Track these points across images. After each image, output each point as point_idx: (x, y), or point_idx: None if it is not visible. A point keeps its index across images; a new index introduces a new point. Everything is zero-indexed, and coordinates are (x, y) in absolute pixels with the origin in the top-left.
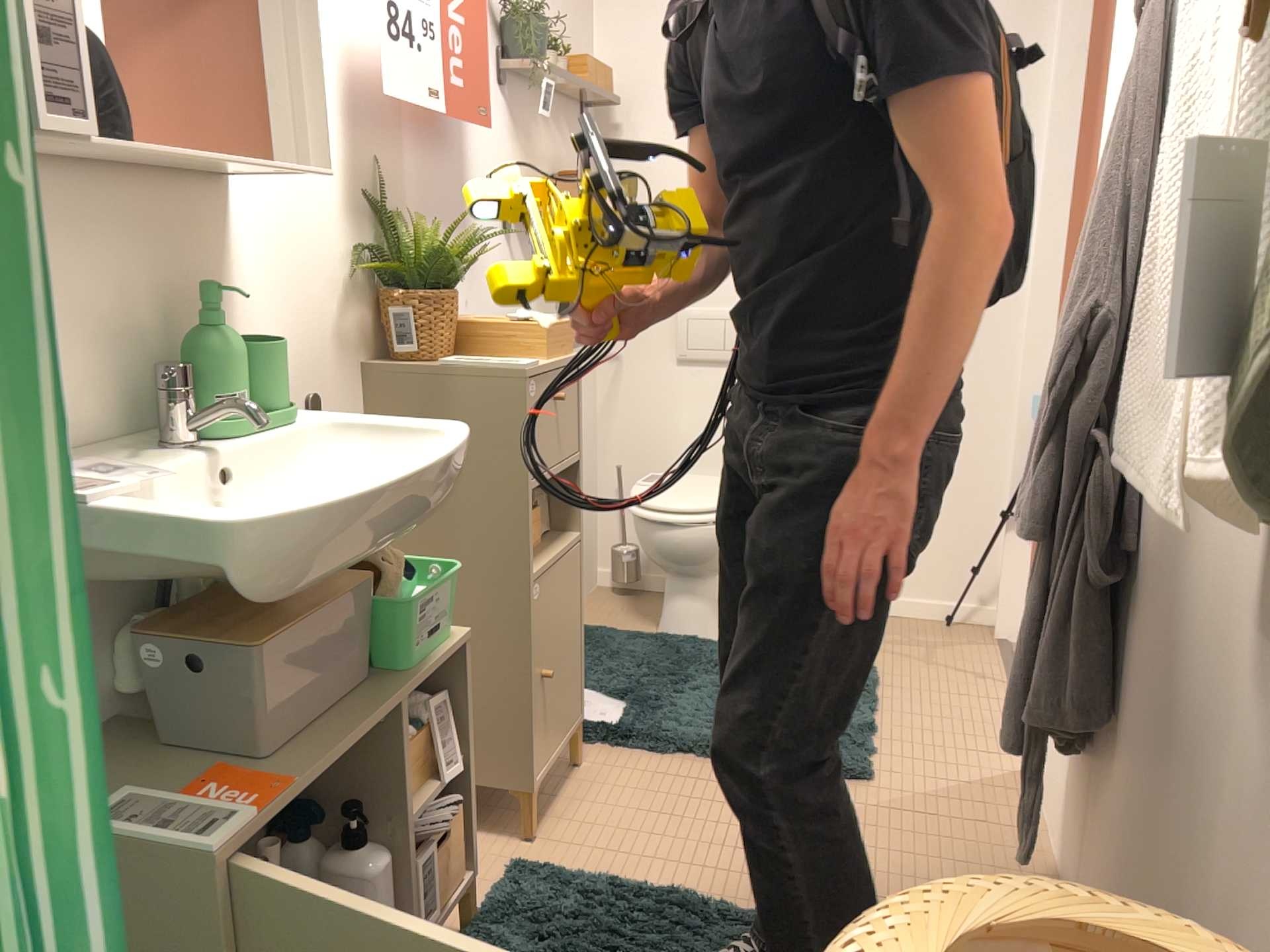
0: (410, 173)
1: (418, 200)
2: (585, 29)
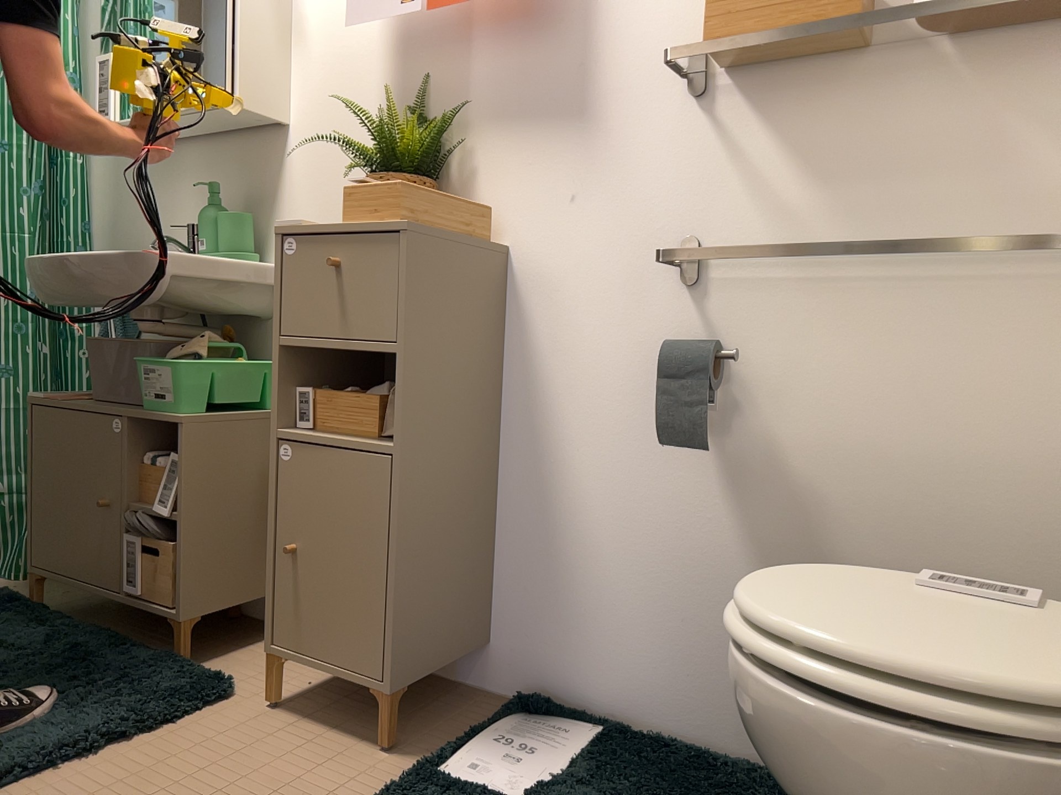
0: (474, 77)
1: (484, 99)
2: None
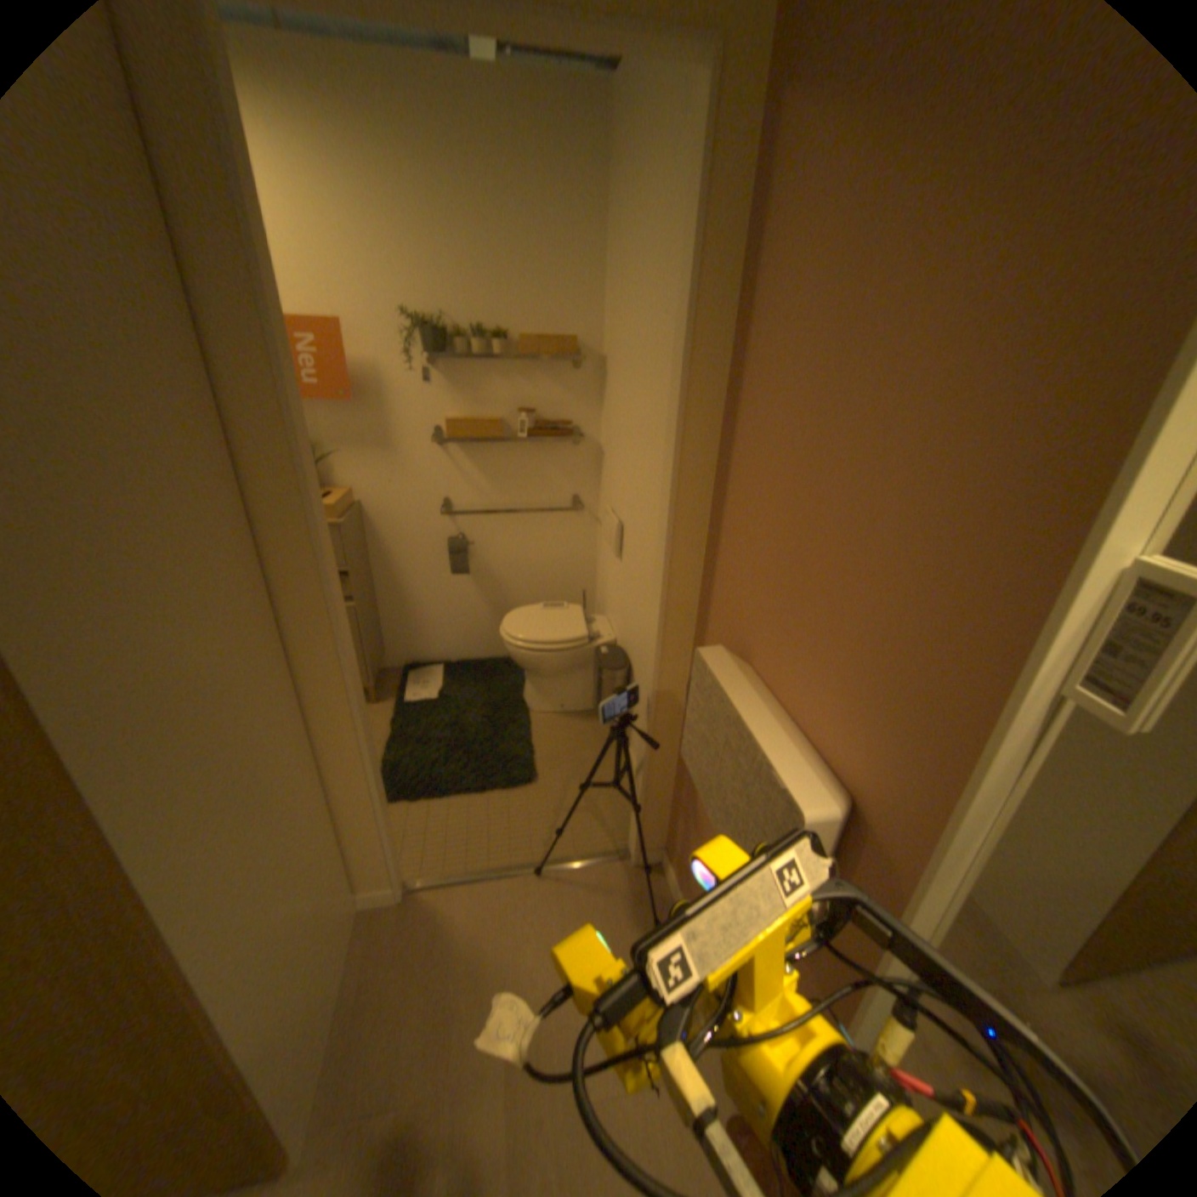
0: (321, 421)
1: (330, 433)
2: (587, 302)
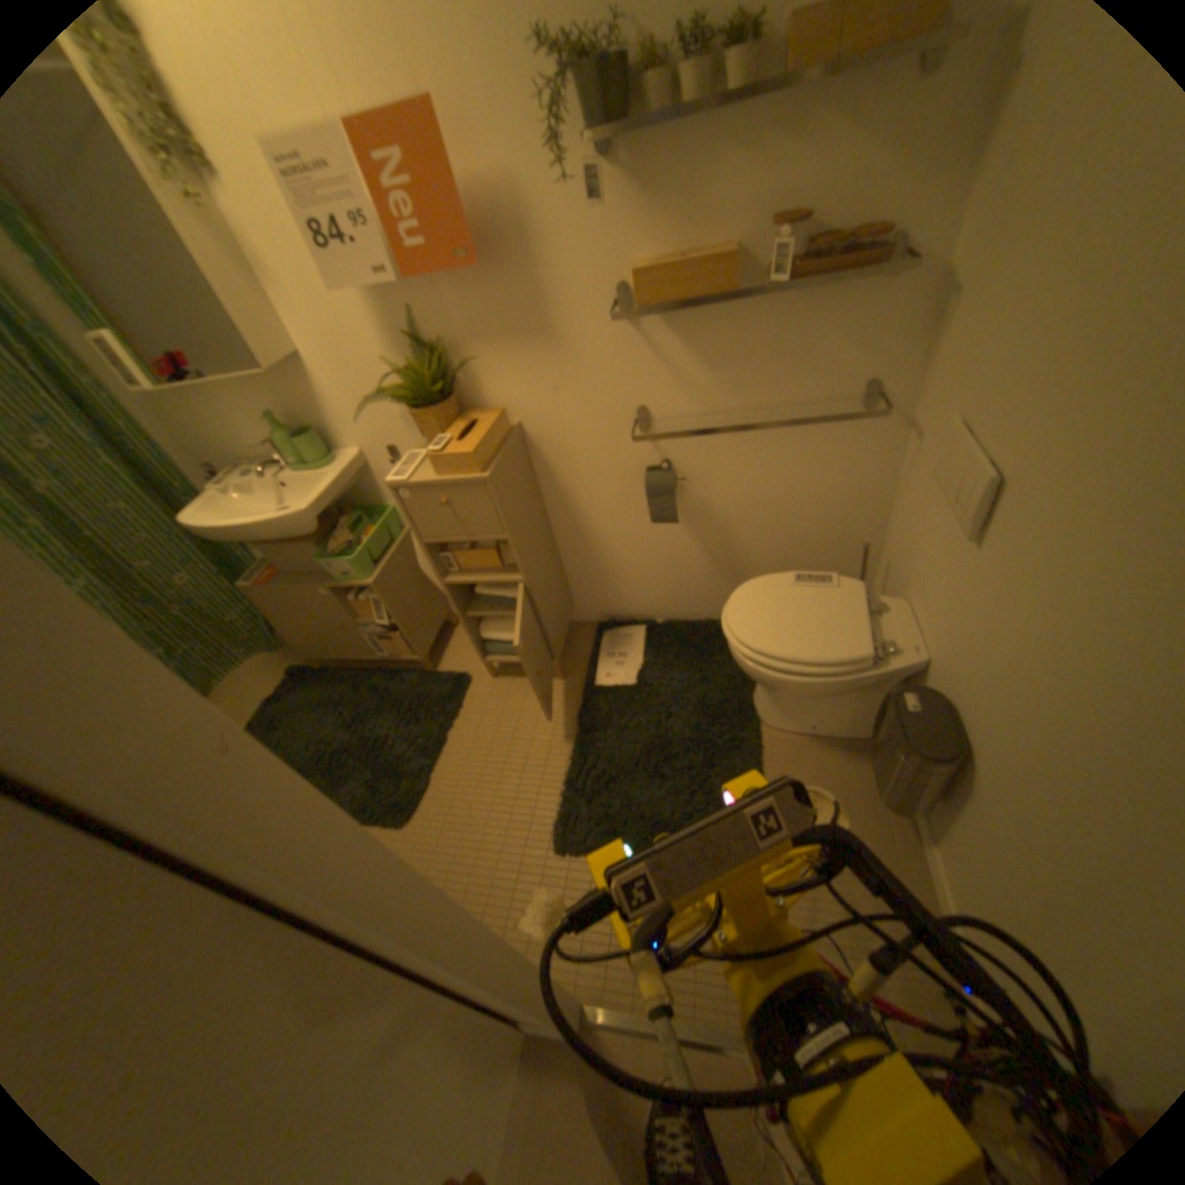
0: (446, 303)
1: (462, 321)
2: None
